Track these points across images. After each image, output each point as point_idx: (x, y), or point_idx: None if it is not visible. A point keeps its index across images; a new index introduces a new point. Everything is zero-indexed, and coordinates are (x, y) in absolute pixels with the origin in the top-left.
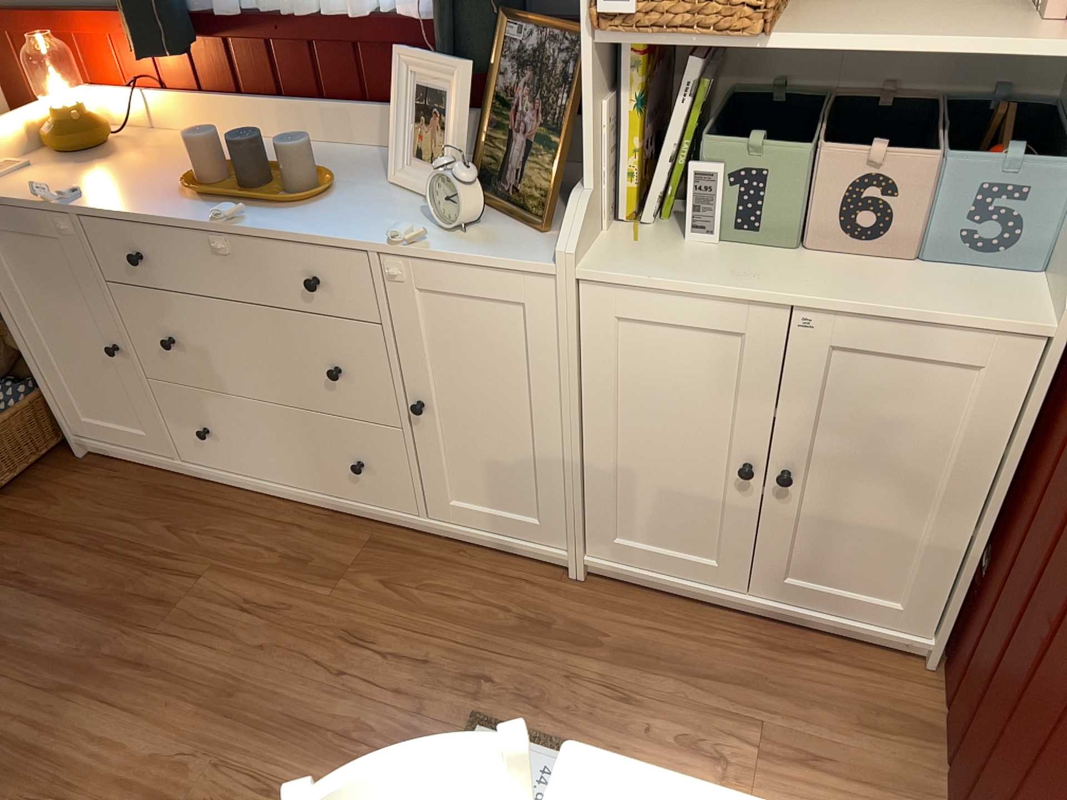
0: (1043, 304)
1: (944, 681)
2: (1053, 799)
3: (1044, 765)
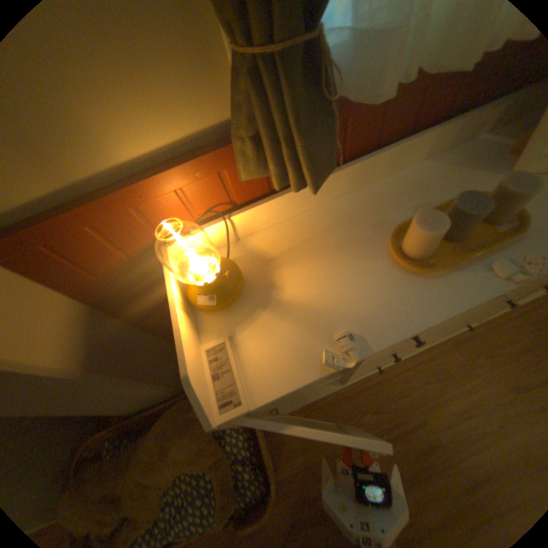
0: None
1: None
2: None
3: None
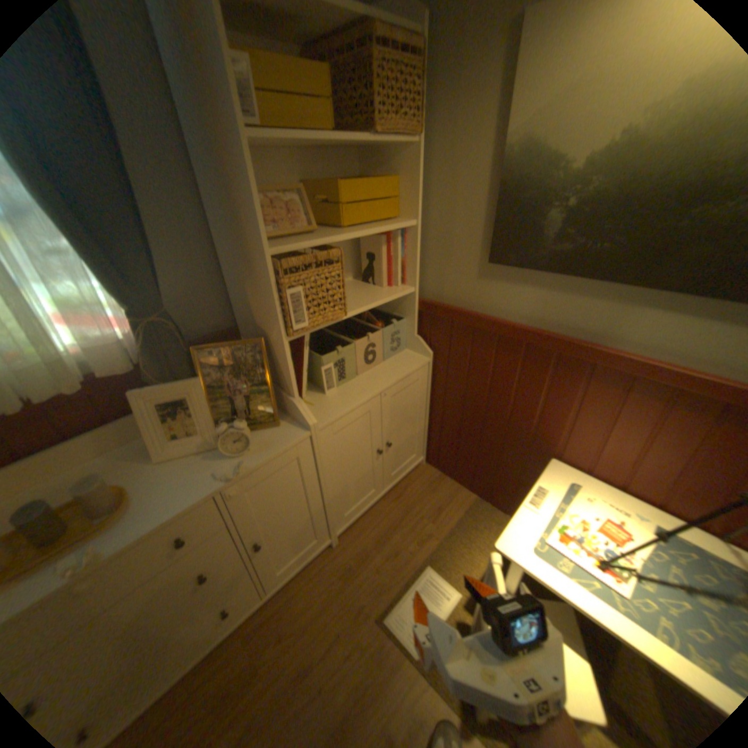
0: (420, 354)
1: (433, 464)
2: (521, 451)
3: (511, 448)
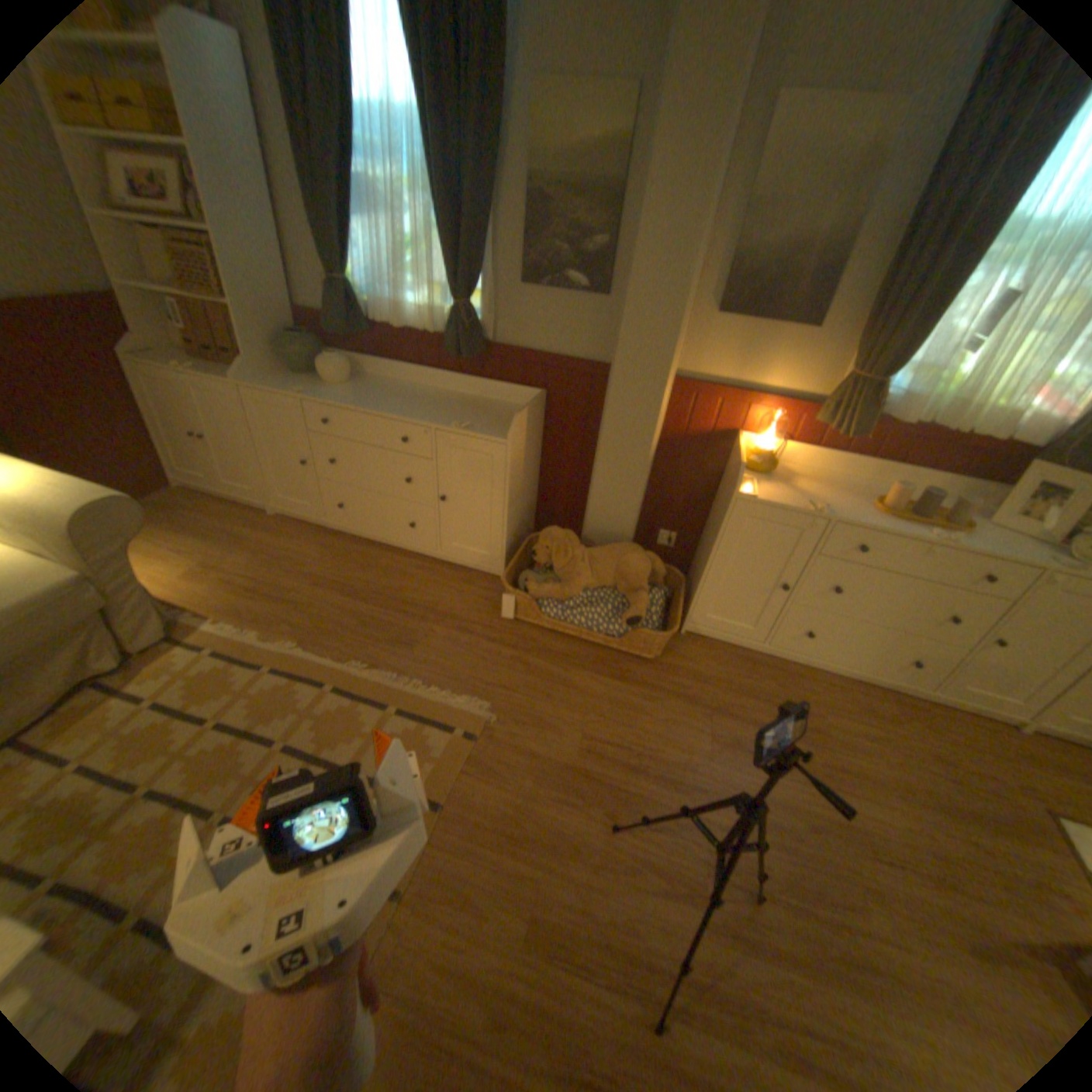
0: None
1: None
2: None
3: None
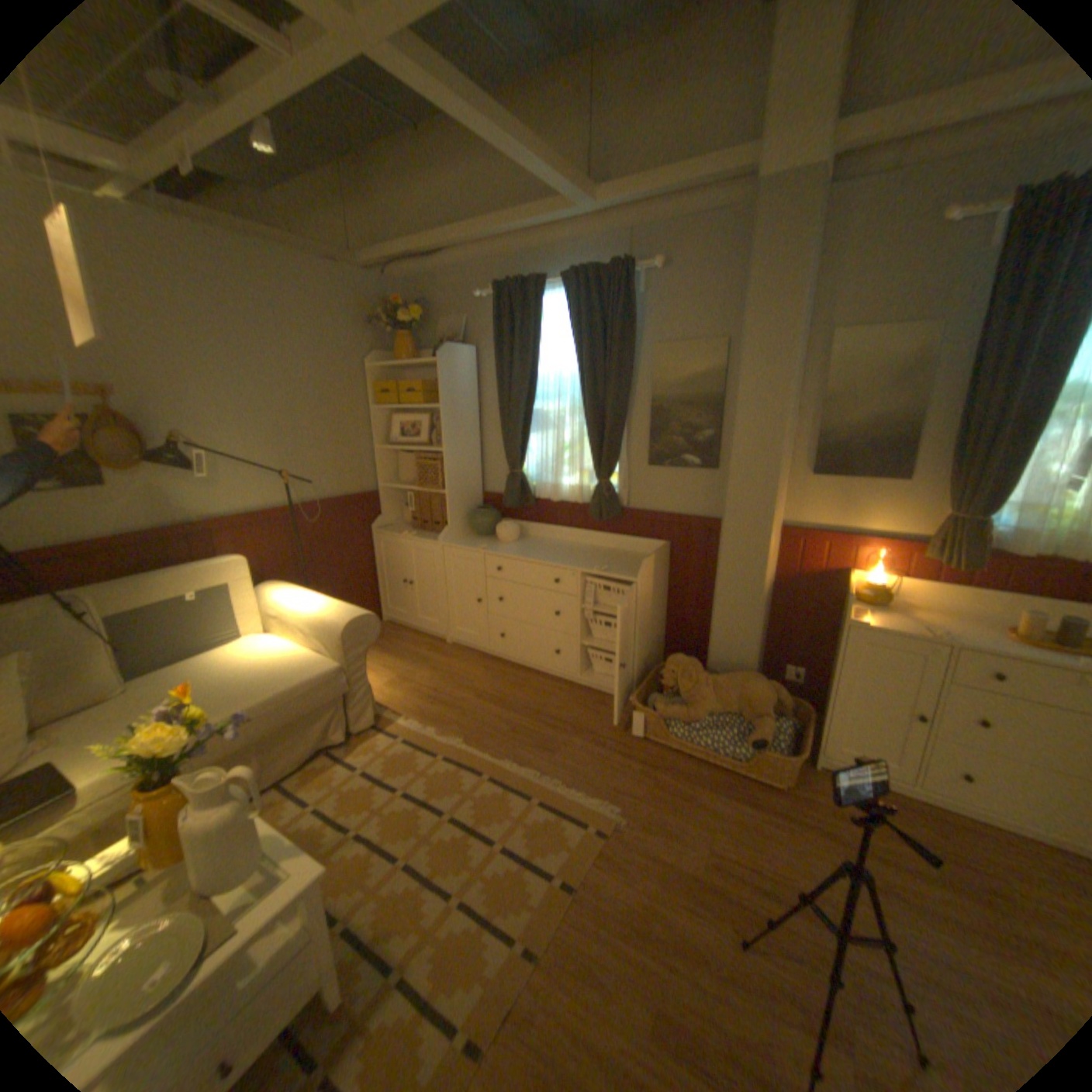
0: None
1: None
2: None
3: None
